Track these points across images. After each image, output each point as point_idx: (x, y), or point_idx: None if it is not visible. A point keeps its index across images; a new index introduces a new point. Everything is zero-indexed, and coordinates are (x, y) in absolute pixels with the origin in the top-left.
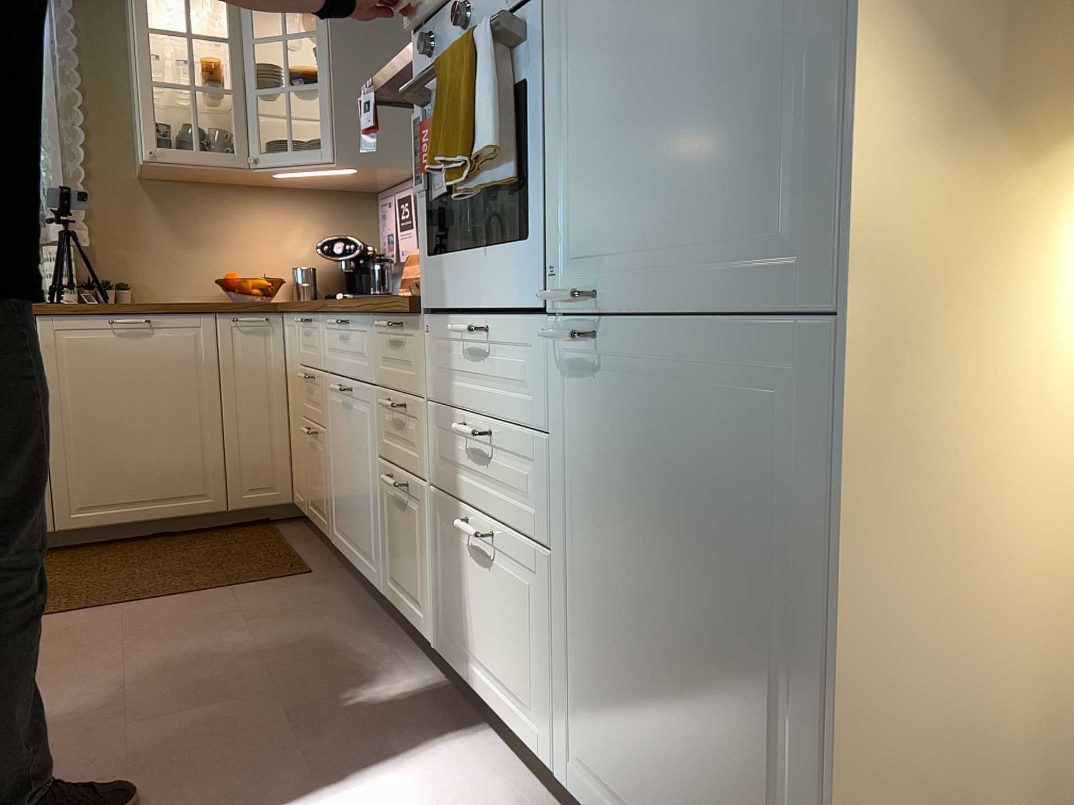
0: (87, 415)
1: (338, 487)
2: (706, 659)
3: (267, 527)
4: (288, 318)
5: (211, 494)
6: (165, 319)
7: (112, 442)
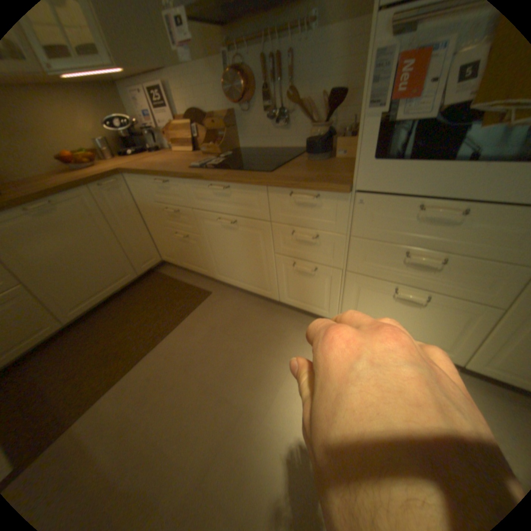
0: (41, 268)
1: (220, 260)
2: None
3: (155, 274)
4: (131, 178)
5: (127, 273)
6: (56, 197)
7: (65, 275)
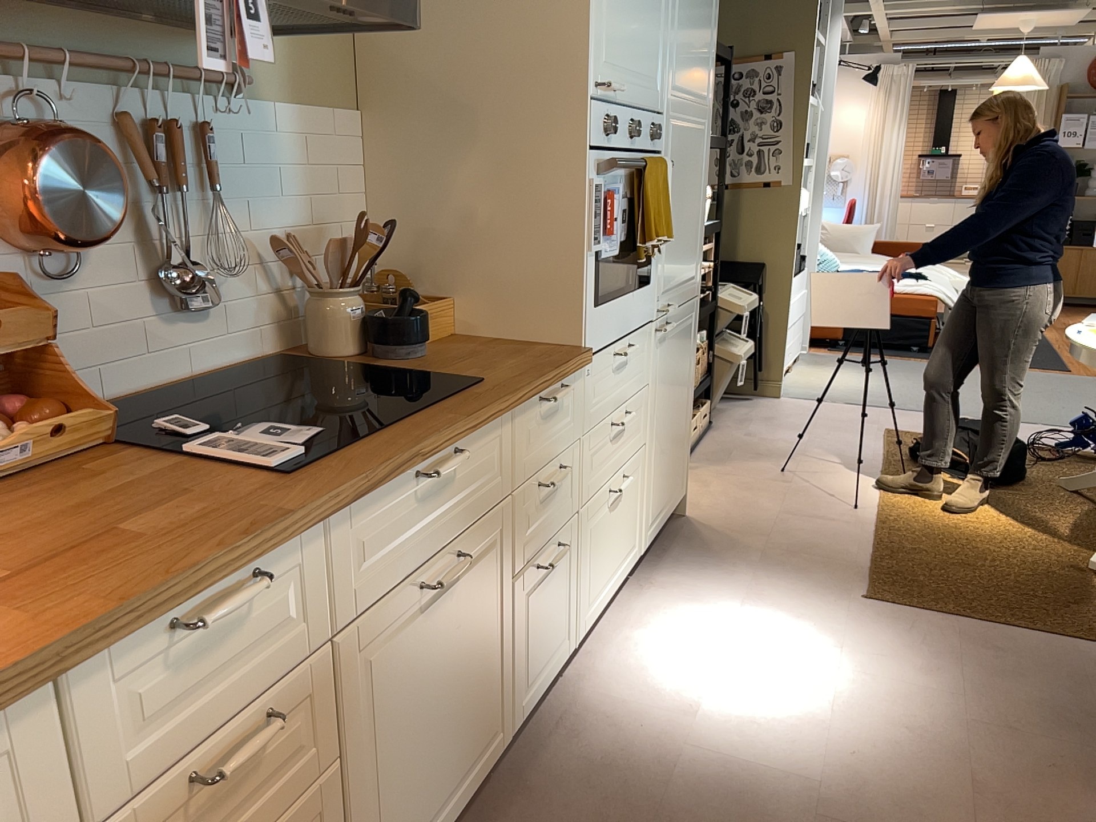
0: None
1: (397, 789)
2: (678, 418)
3: None
4: None
5: None
6: None
7: None
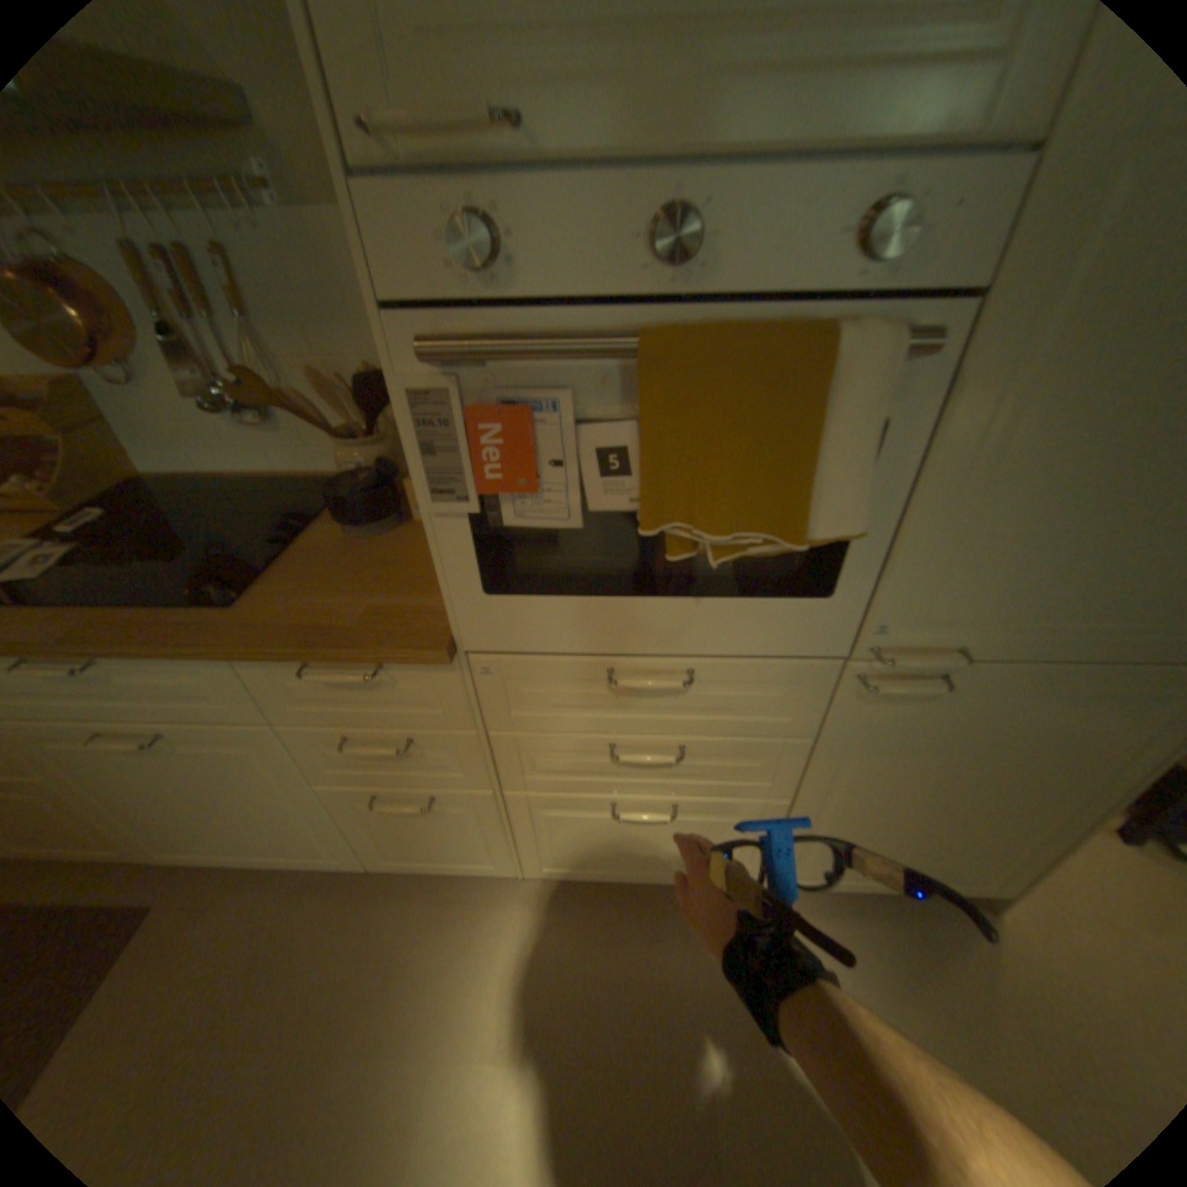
0: None
1: (151, 822)
2: (987, 814)
3: None
4: None
5: None
6: None
7: None
